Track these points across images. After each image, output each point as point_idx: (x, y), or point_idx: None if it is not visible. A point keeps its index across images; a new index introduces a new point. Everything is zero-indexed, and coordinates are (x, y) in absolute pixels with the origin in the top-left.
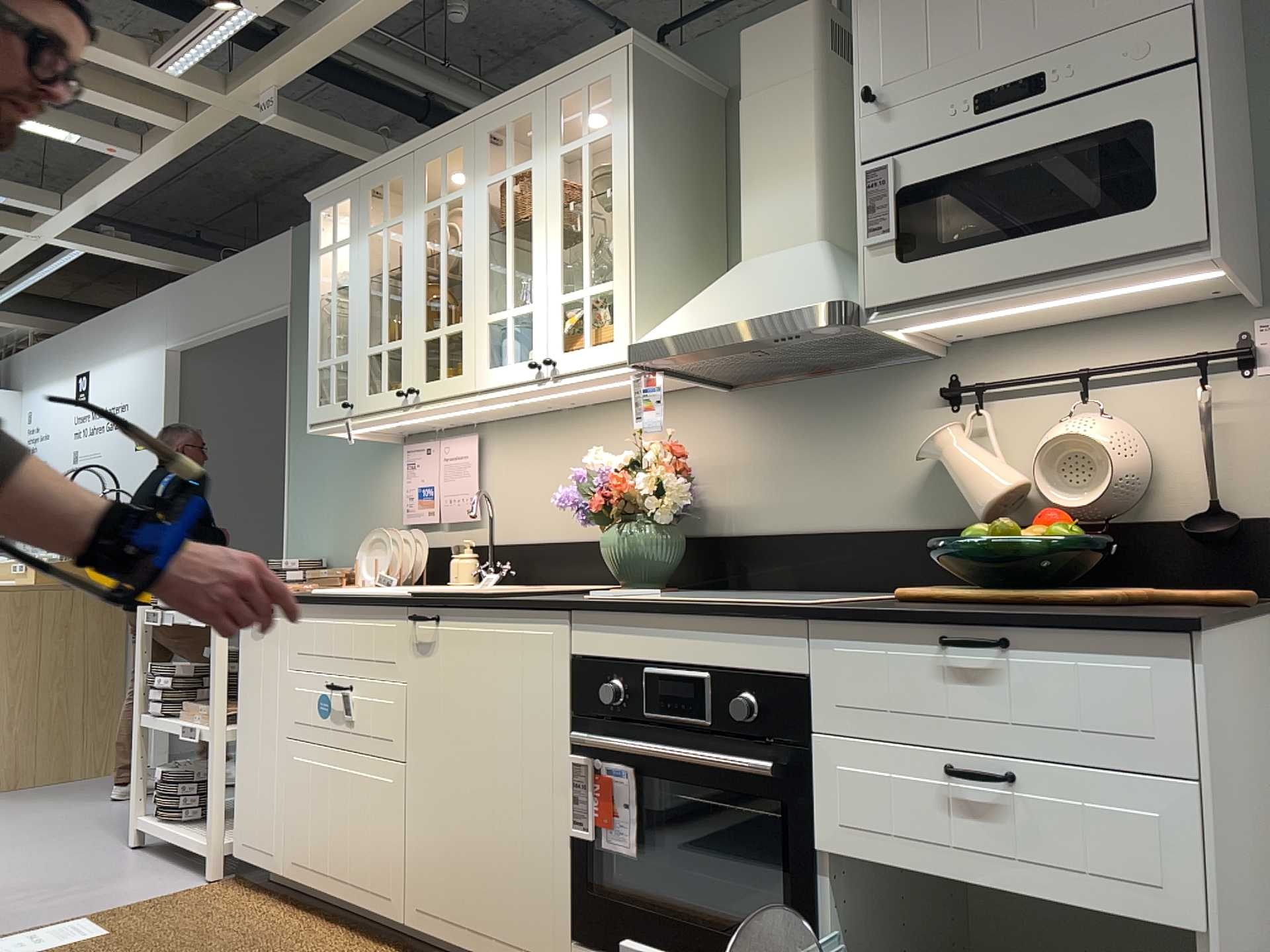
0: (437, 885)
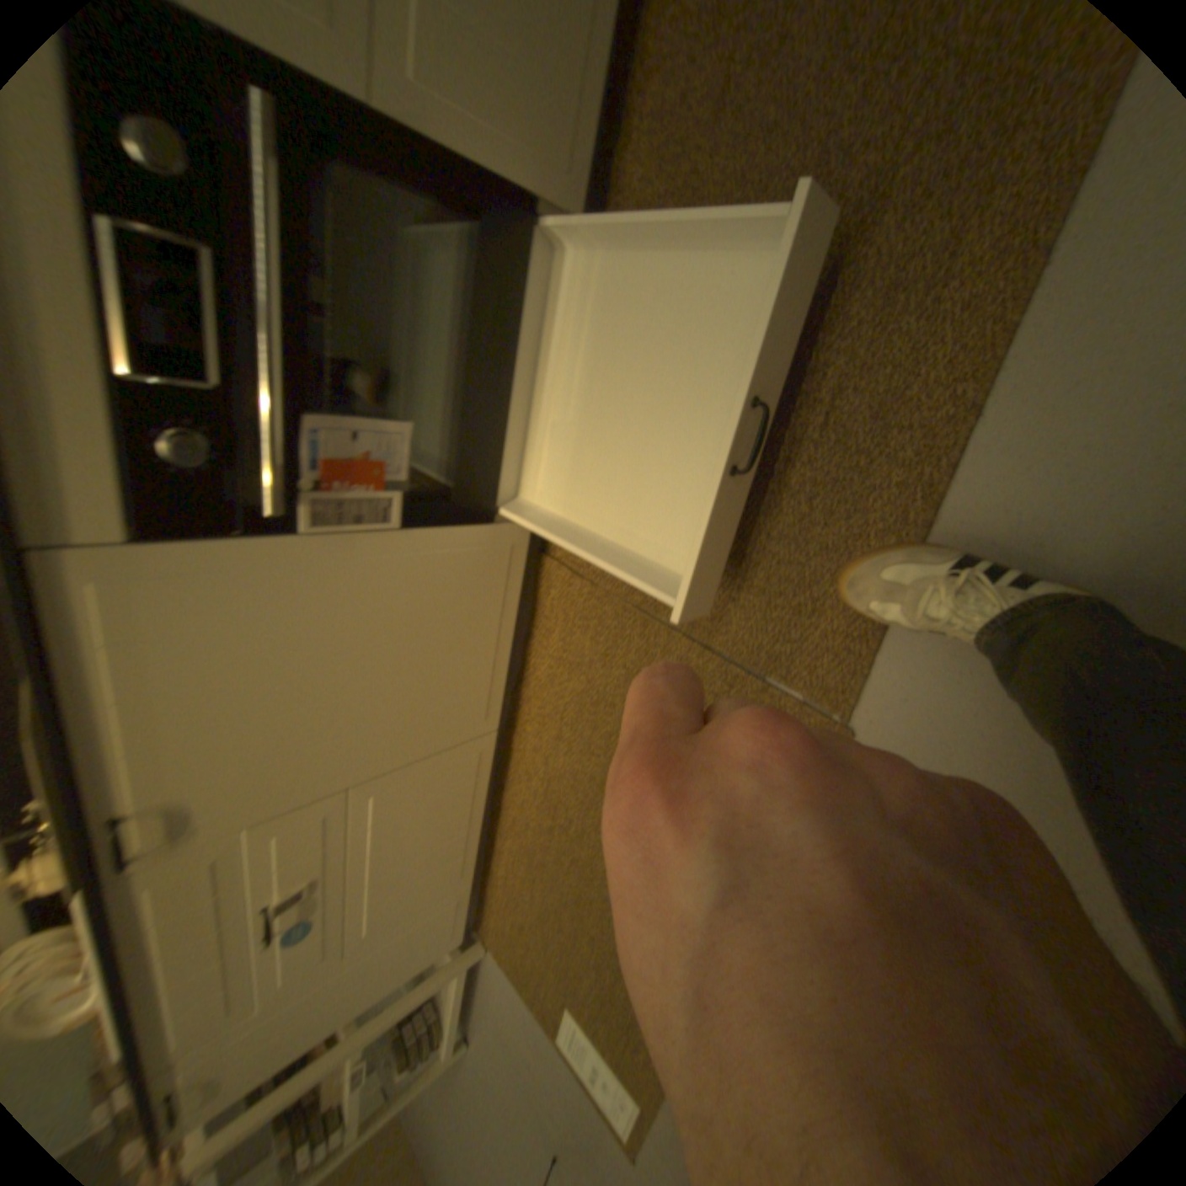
0: (468, 697)
